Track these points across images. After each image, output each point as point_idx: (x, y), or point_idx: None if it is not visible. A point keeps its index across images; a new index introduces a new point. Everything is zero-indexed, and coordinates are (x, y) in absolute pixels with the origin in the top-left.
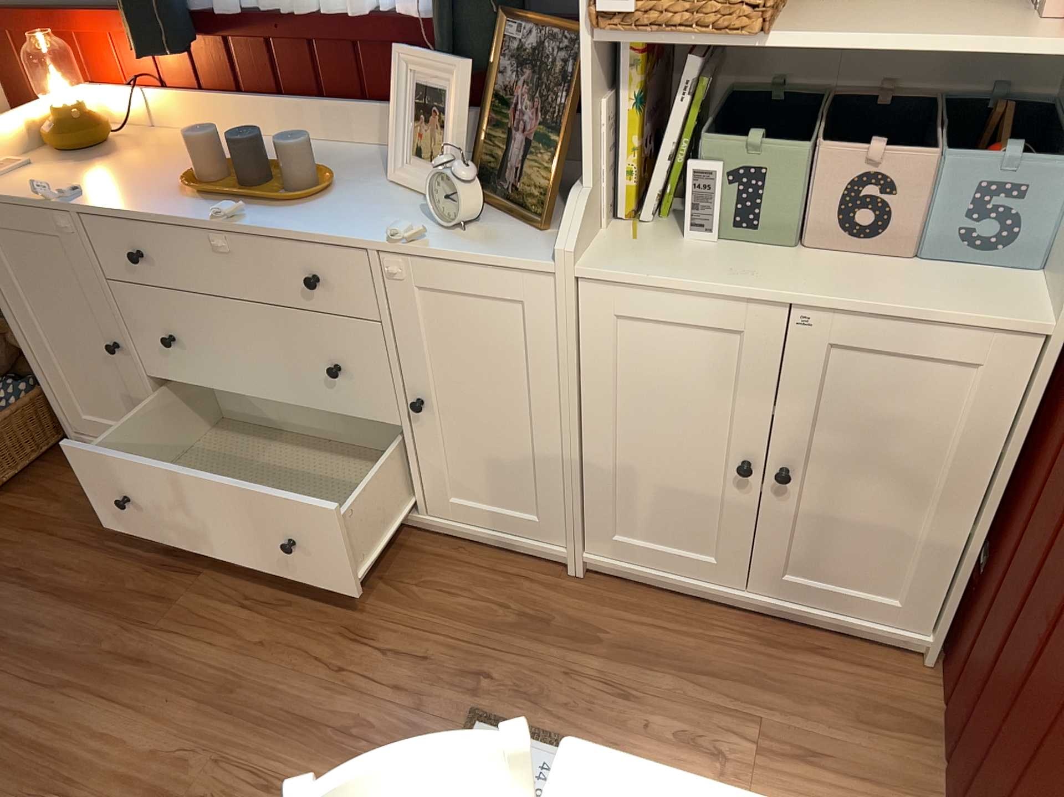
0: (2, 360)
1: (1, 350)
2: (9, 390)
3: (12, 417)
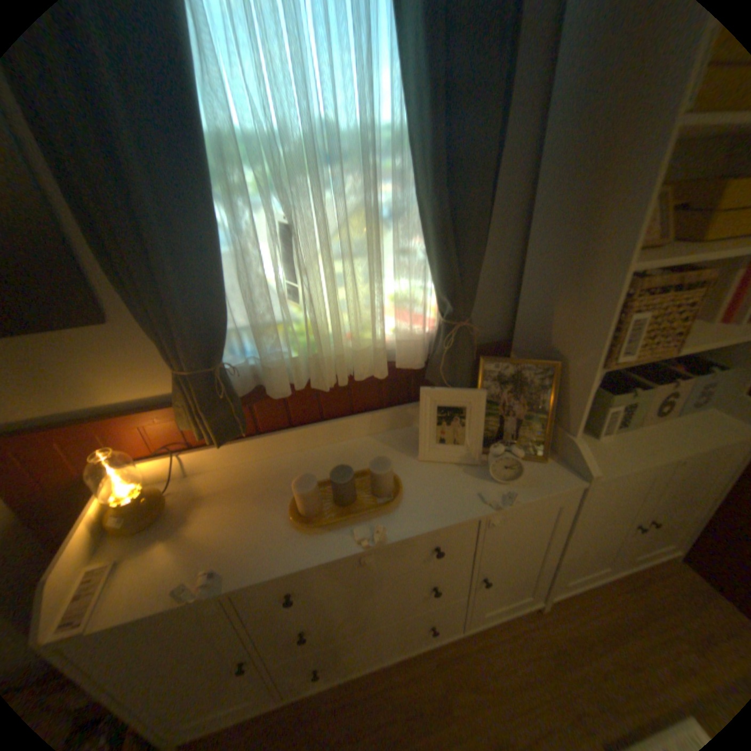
0: None
1: None
2: None
3: None
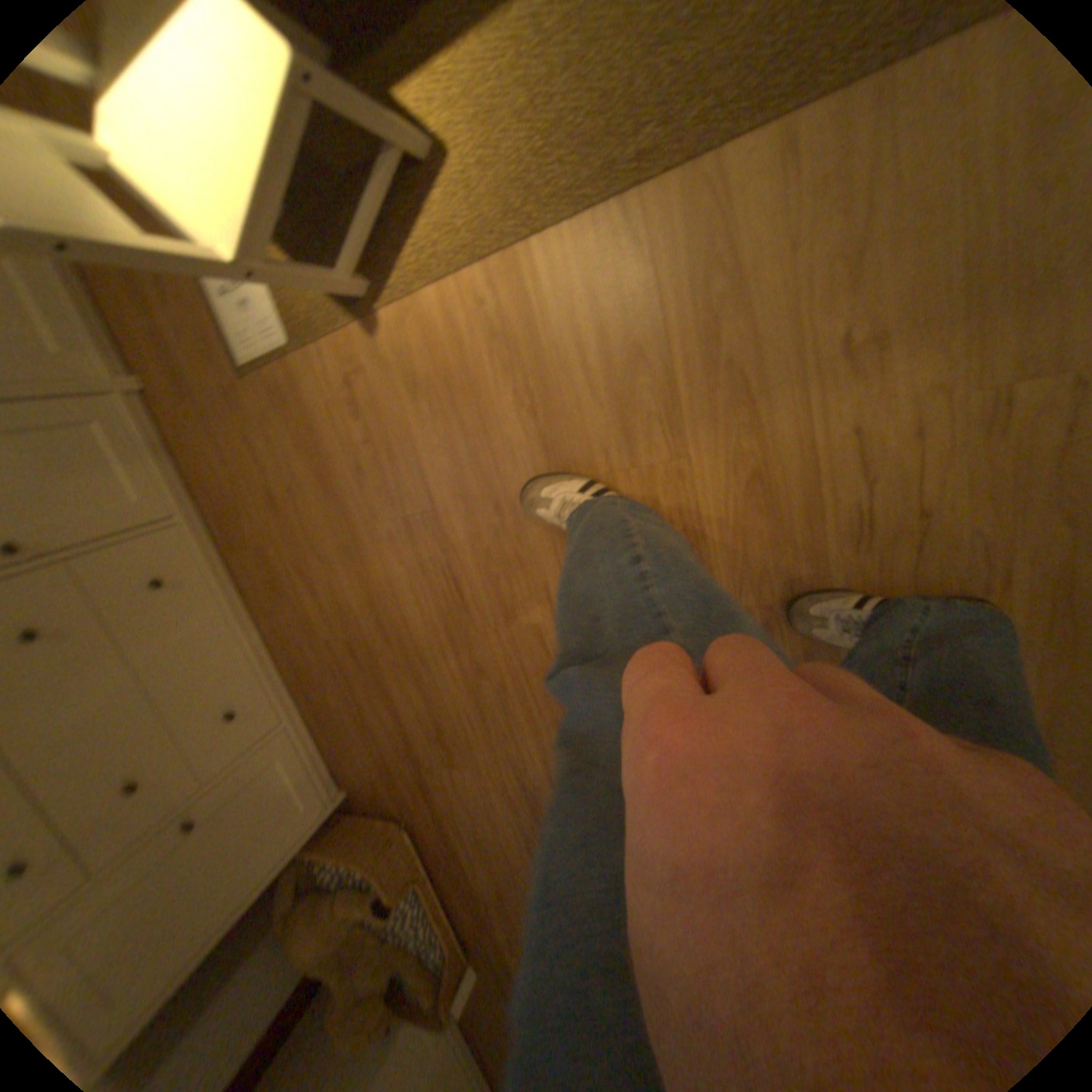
0: (299, 907)
1: (290, 915)
2: (318, 882)
3: (333, 862)
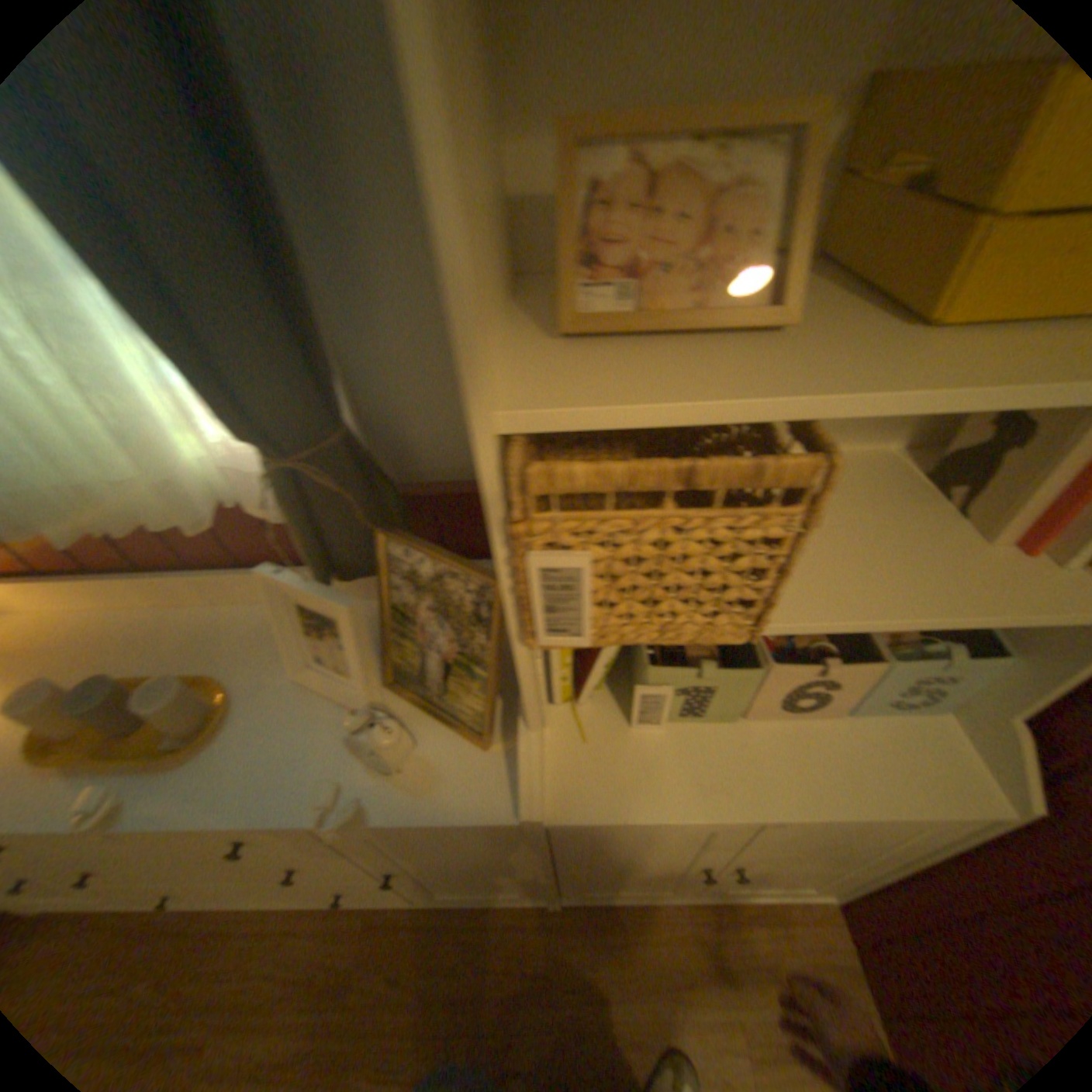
0: None
1: None
2: None
3: None
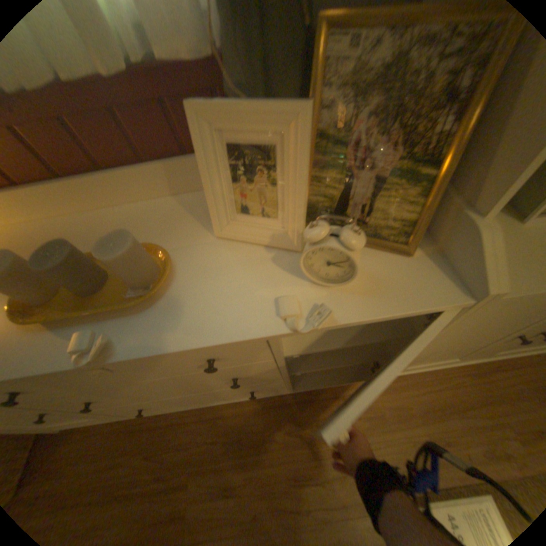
0: None
1: None
2: None
3: None
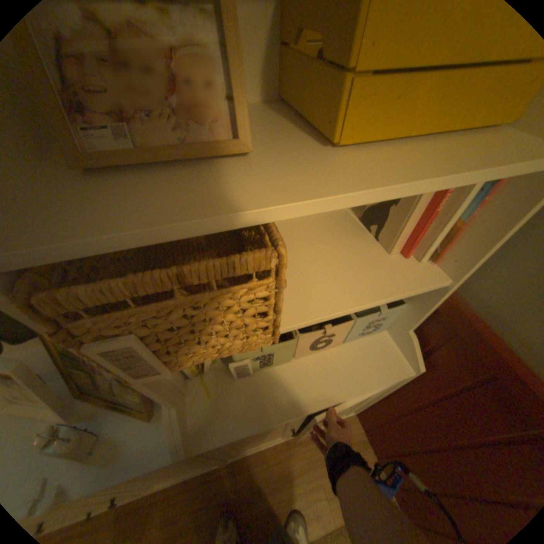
0: None
1: None
2: None
3: None
